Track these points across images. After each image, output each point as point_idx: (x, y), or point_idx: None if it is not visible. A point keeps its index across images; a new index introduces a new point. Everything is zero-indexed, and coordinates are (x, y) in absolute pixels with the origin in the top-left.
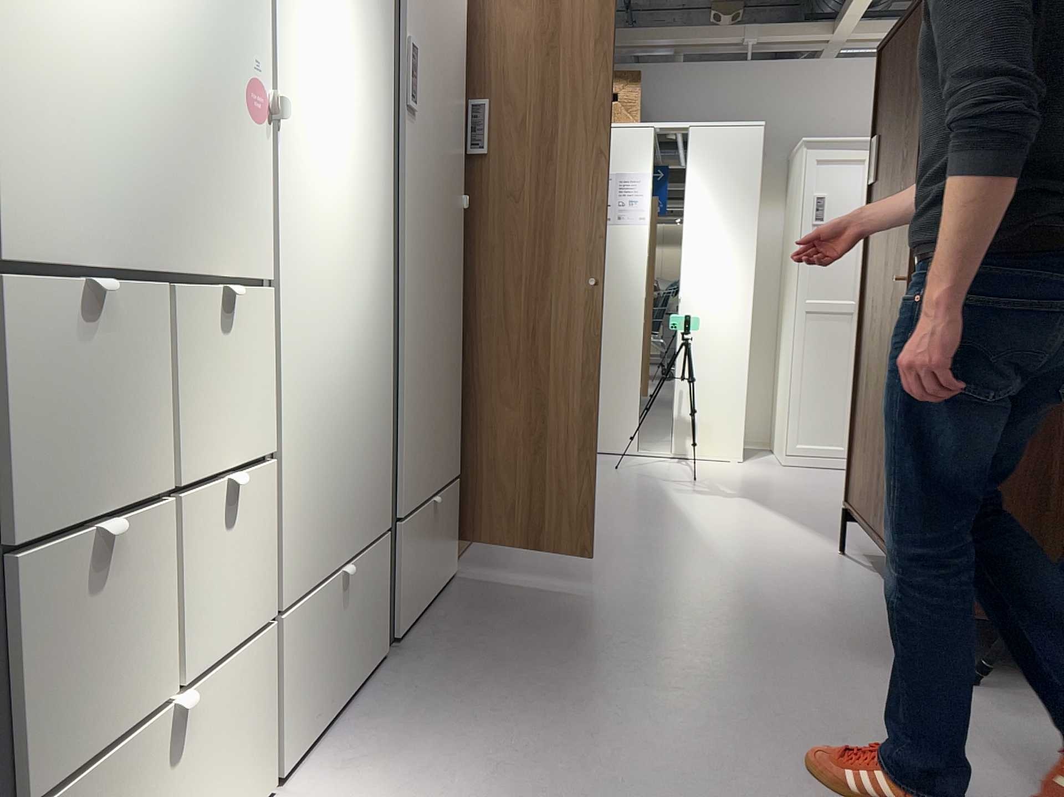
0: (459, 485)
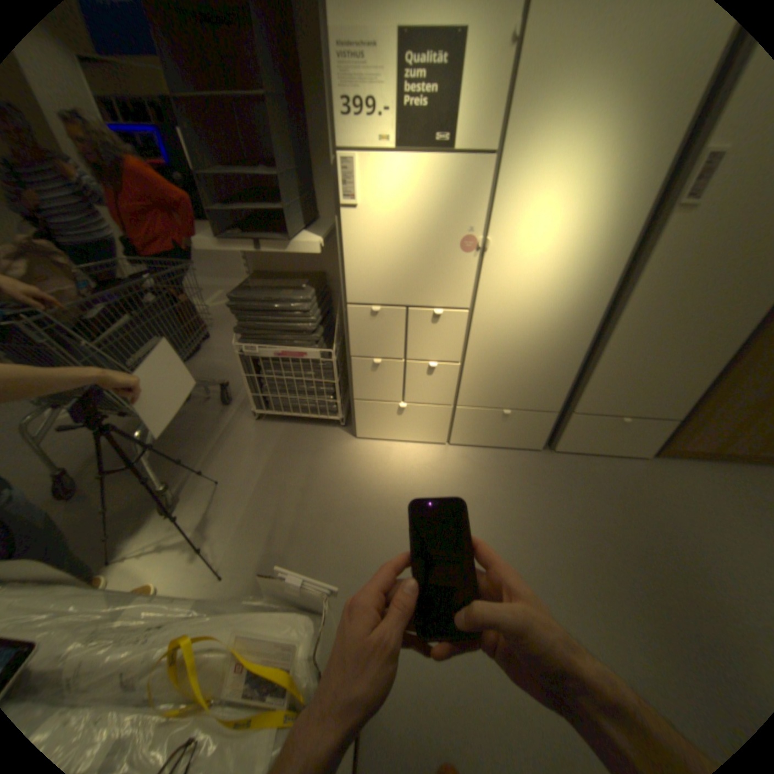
0: (690, 426)
